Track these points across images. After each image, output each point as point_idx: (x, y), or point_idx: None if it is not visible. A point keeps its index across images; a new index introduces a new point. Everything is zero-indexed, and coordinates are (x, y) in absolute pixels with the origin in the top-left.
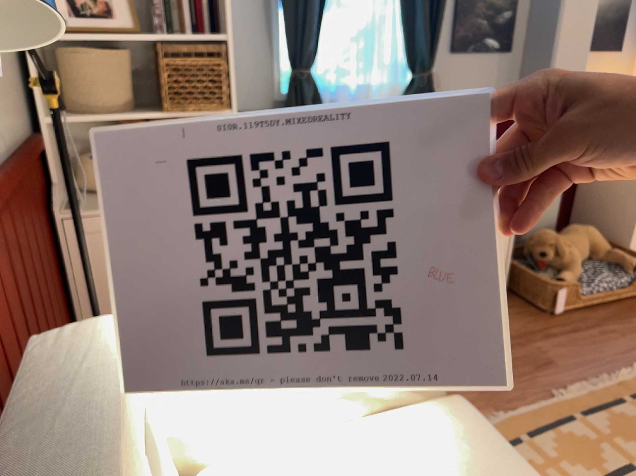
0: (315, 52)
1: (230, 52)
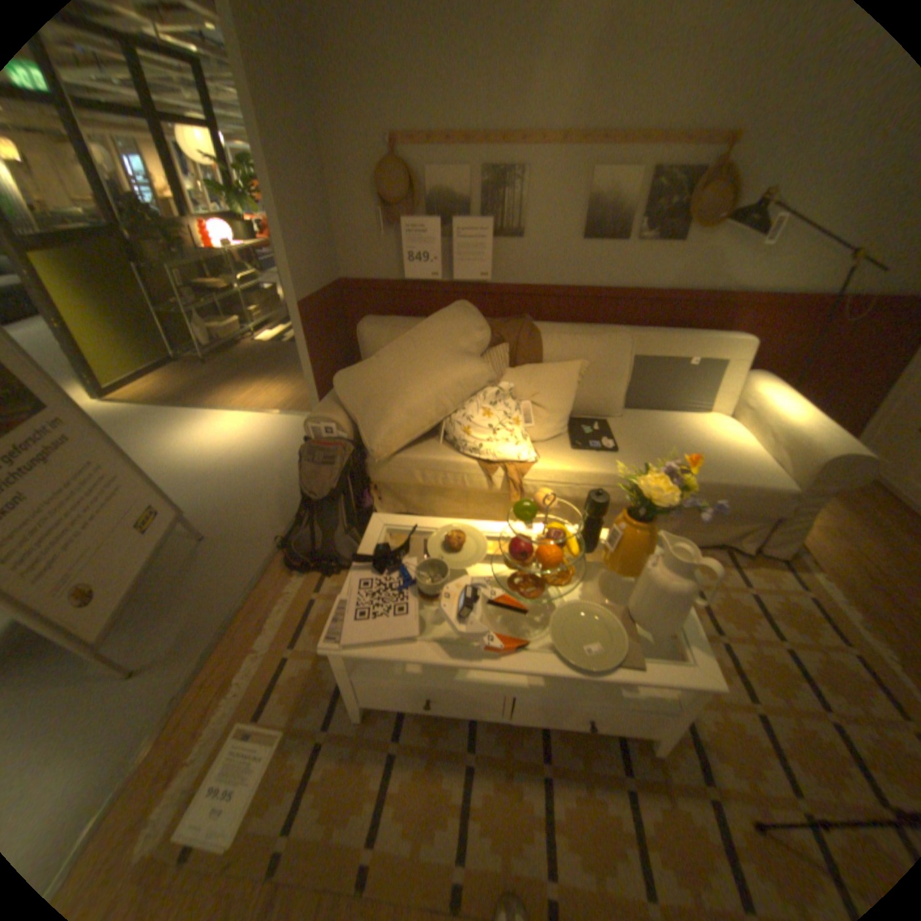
0: None
1: None
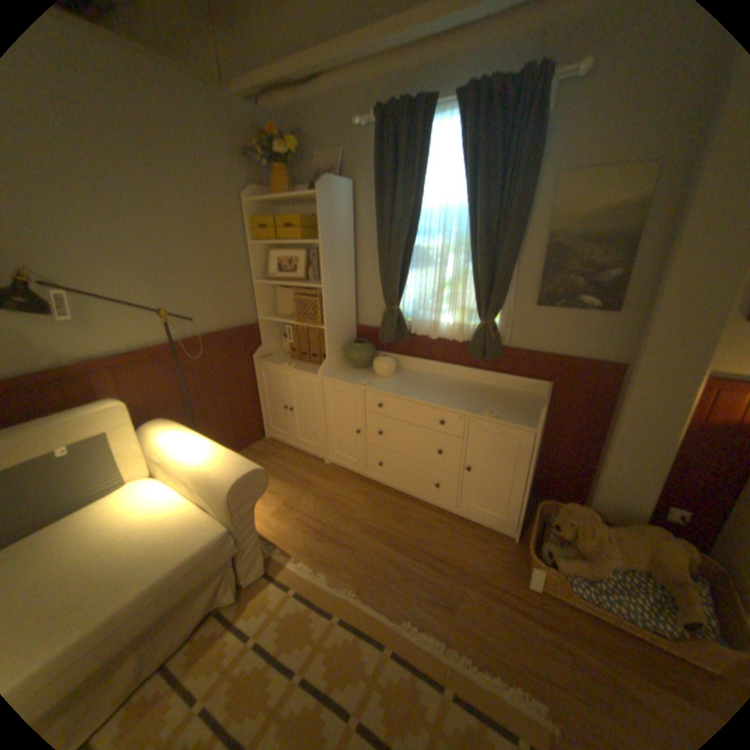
0: (400, 296)
1: (328, 294)
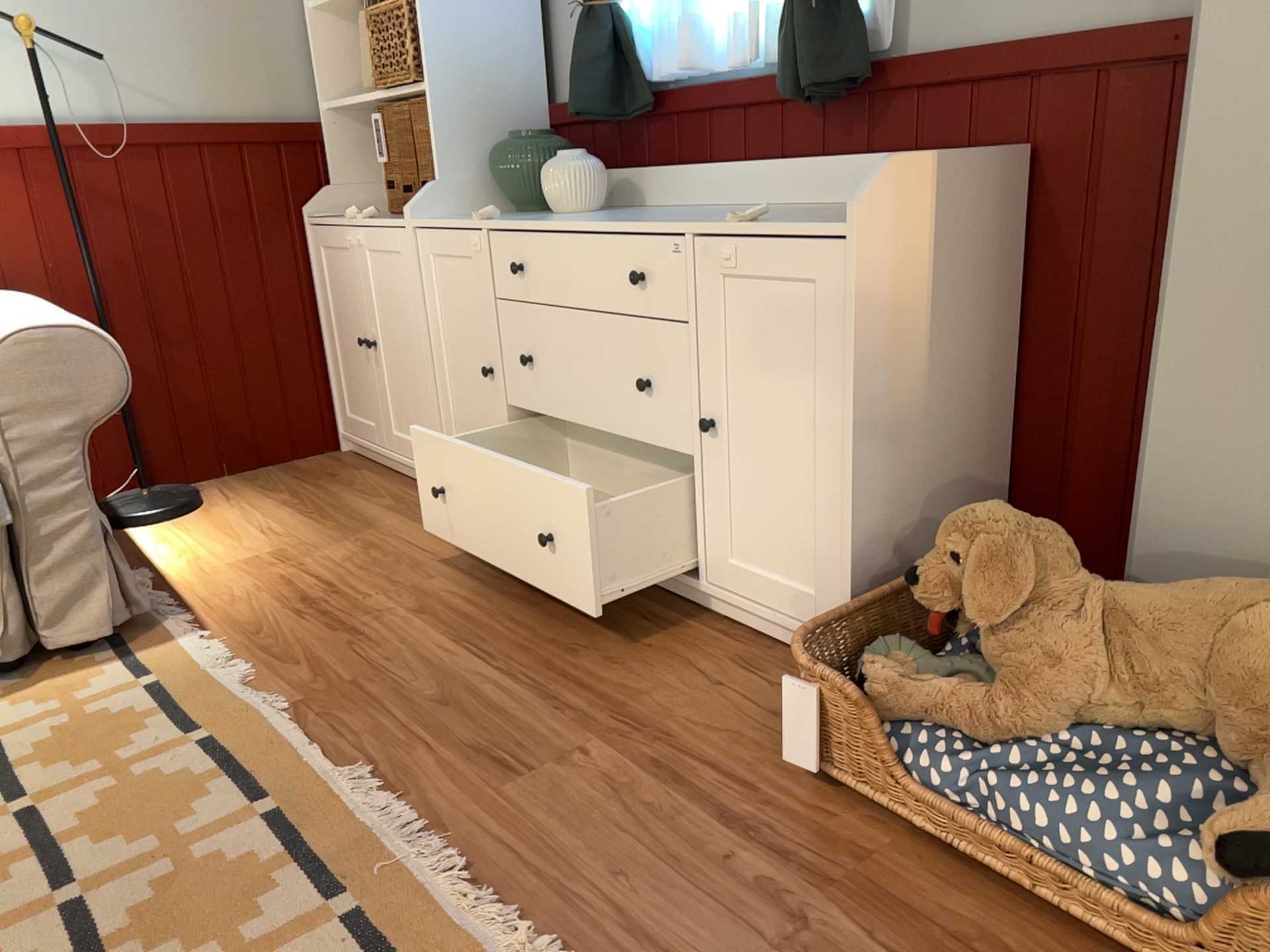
0: None
1: None
